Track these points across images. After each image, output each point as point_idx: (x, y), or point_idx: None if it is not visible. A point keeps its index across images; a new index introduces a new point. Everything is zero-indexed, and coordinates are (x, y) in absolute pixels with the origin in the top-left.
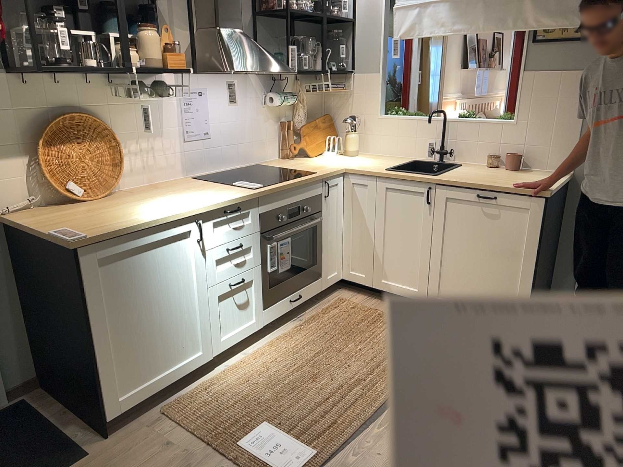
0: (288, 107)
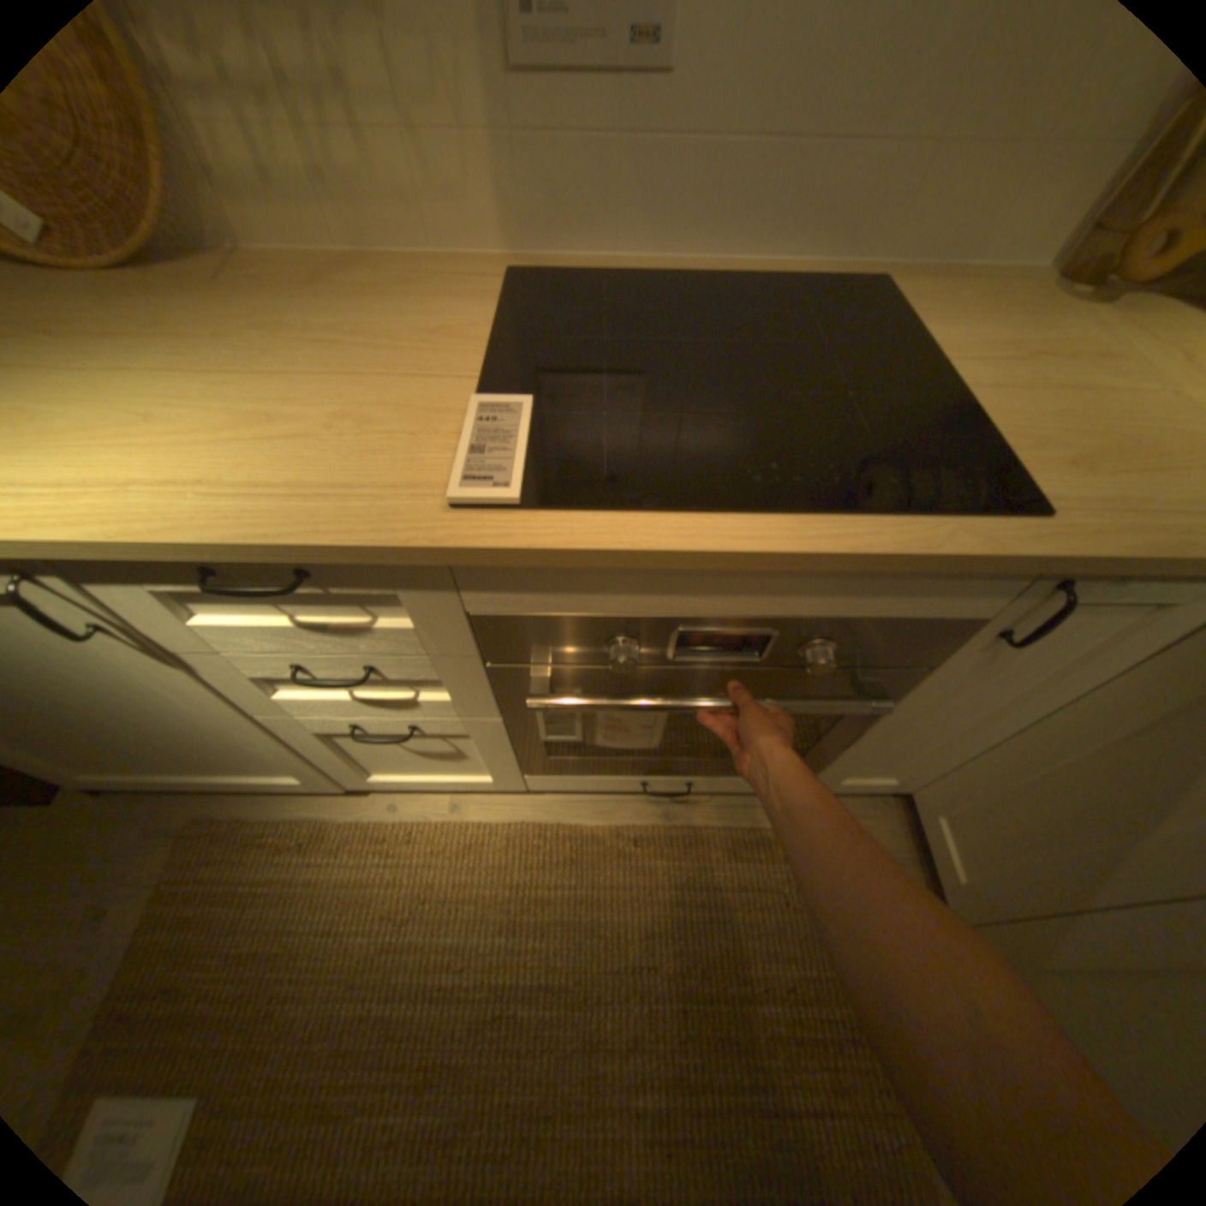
0: None
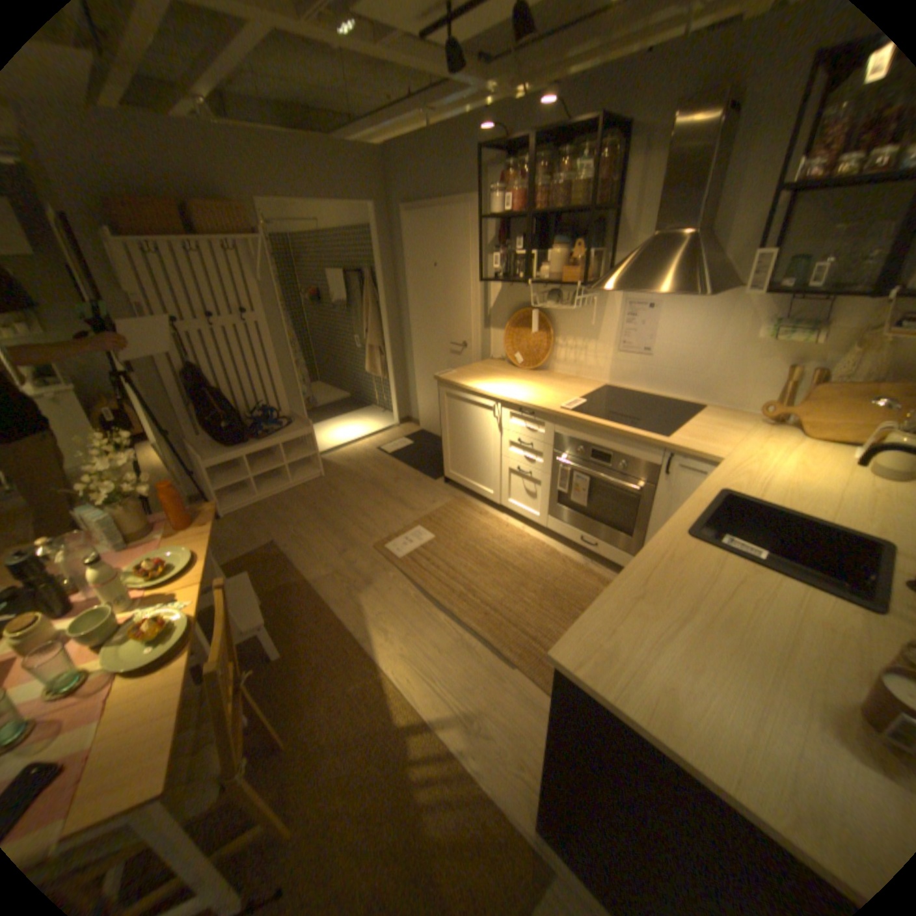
0: (837, 348)
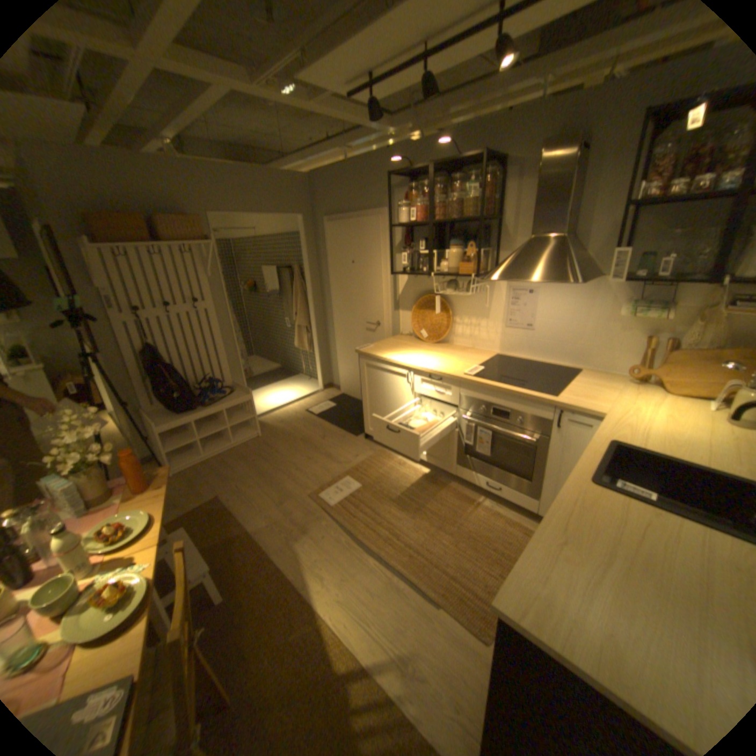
0: (684, 322)
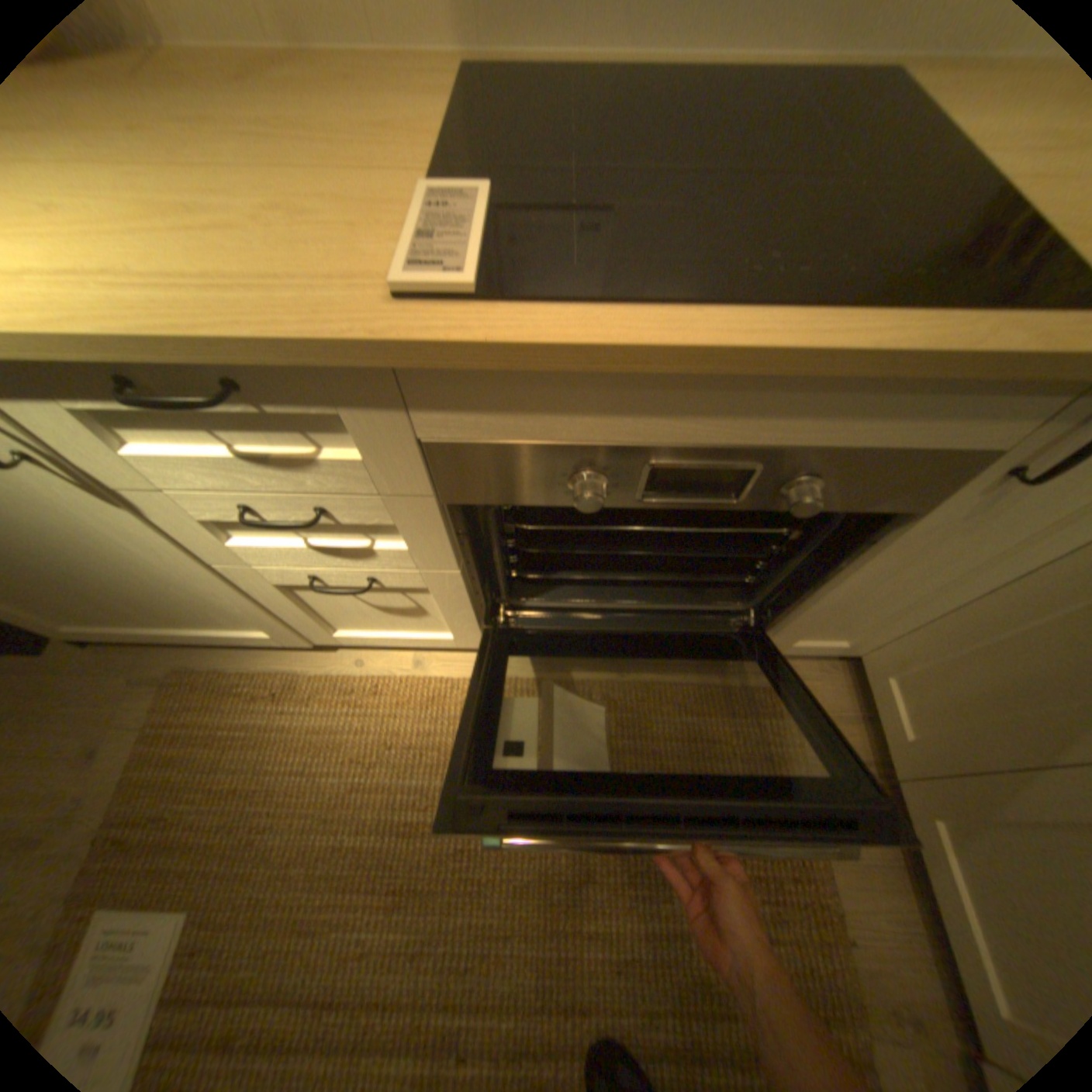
0: None
